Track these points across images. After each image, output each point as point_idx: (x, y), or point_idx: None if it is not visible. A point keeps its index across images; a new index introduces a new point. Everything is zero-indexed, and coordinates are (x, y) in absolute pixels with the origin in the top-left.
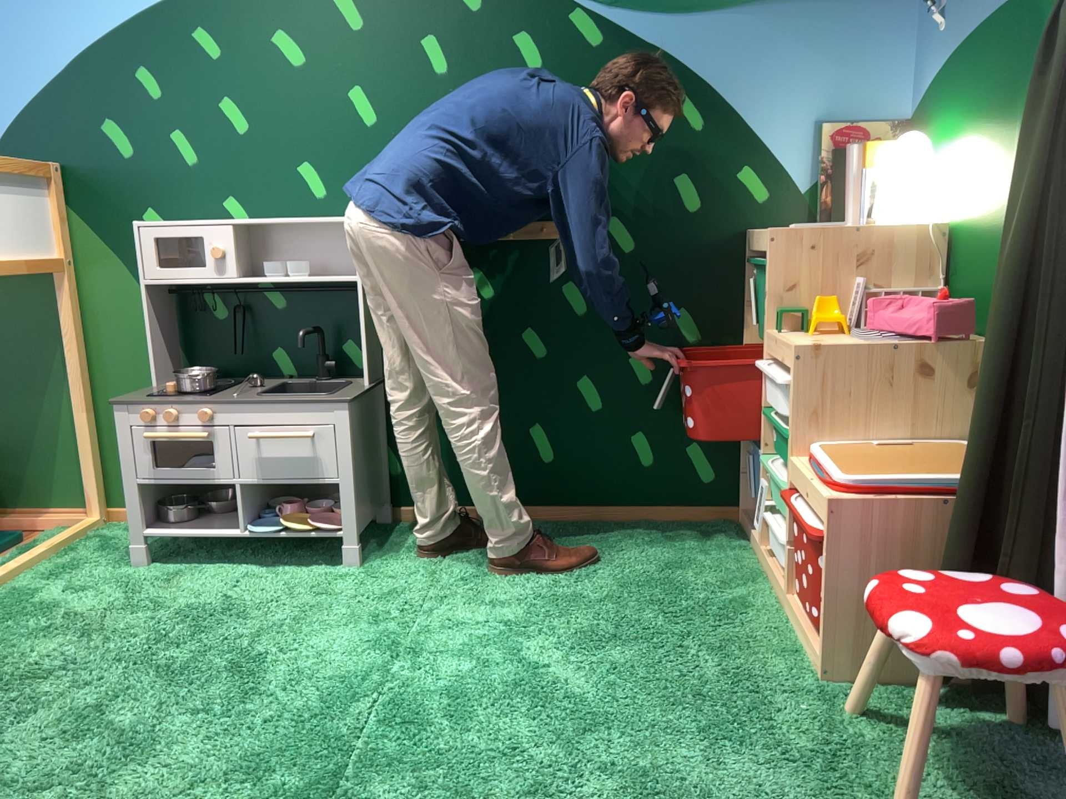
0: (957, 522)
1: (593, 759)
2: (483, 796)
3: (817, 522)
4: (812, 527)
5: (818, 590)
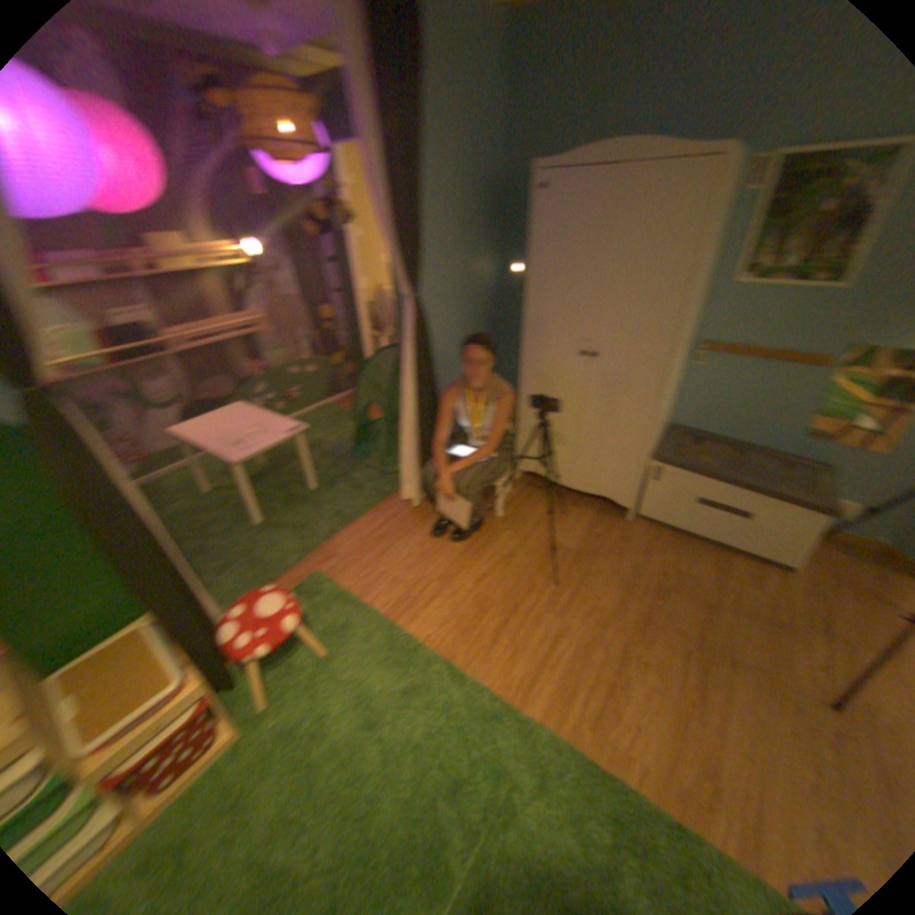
0: (183, 643)
1: (375, 758)
2: (432, 767)
3: (170, 725)
4: (184, 720)
5: (198, 736)
